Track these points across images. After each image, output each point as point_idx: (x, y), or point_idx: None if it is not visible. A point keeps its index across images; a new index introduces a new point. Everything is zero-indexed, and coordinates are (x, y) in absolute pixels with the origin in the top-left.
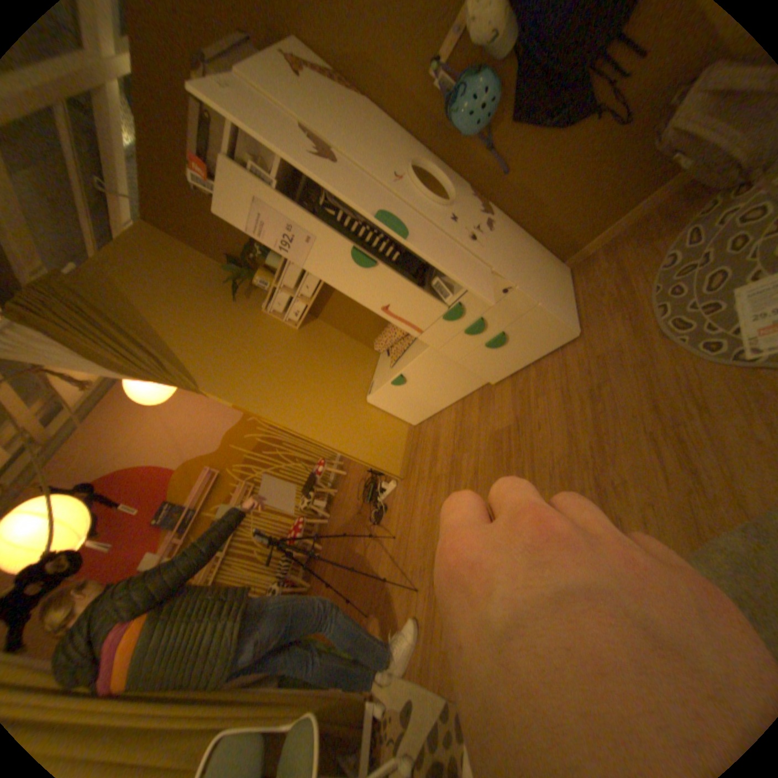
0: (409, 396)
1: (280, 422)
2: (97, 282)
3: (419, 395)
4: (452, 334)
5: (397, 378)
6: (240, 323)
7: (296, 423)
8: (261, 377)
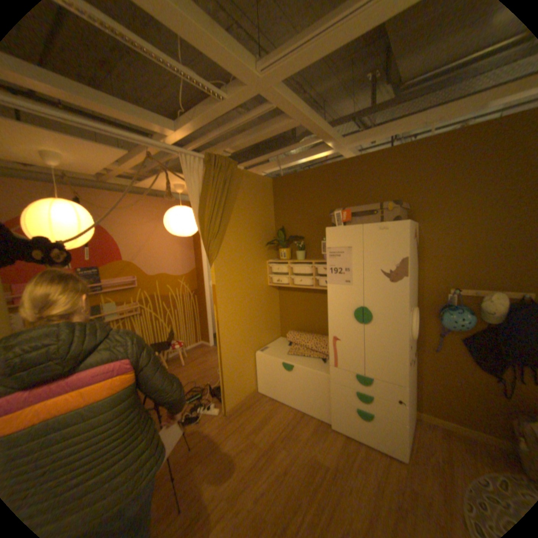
0: (279, 378)
1: (218, 318)
2: (235, 180)
3: (285, 385)
4: (347, 386)
5: (288, 366)
6: (254, 256)
7: (223, 326)
8: (235, 288)
